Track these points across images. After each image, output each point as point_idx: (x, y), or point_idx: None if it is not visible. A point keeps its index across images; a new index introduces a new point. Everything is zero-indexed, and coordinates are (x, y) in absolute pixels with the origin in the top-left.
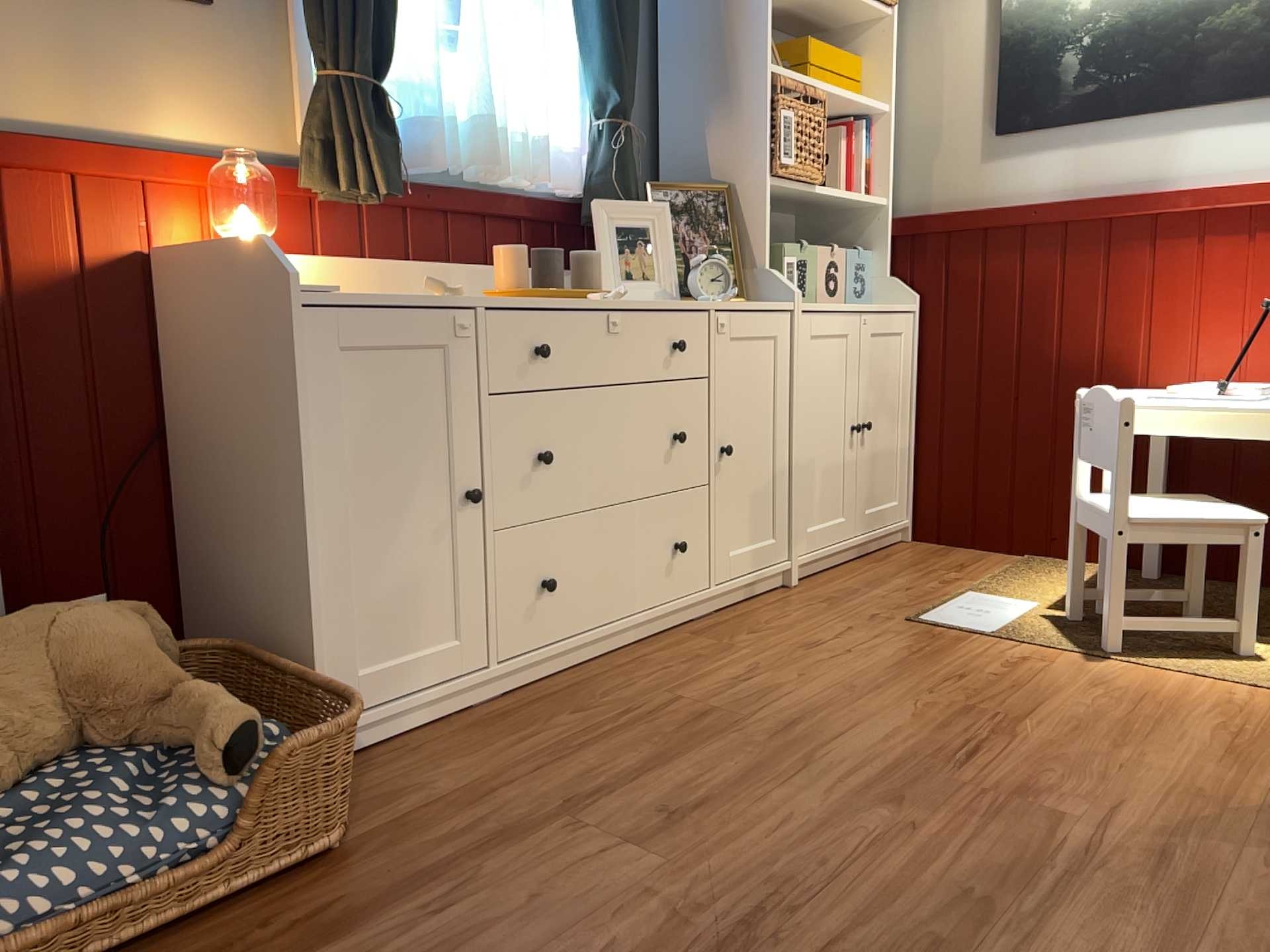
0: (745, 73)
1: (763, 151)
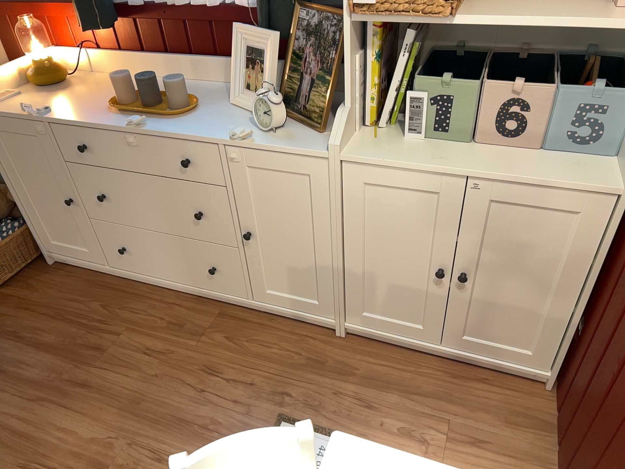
0: None
1: None
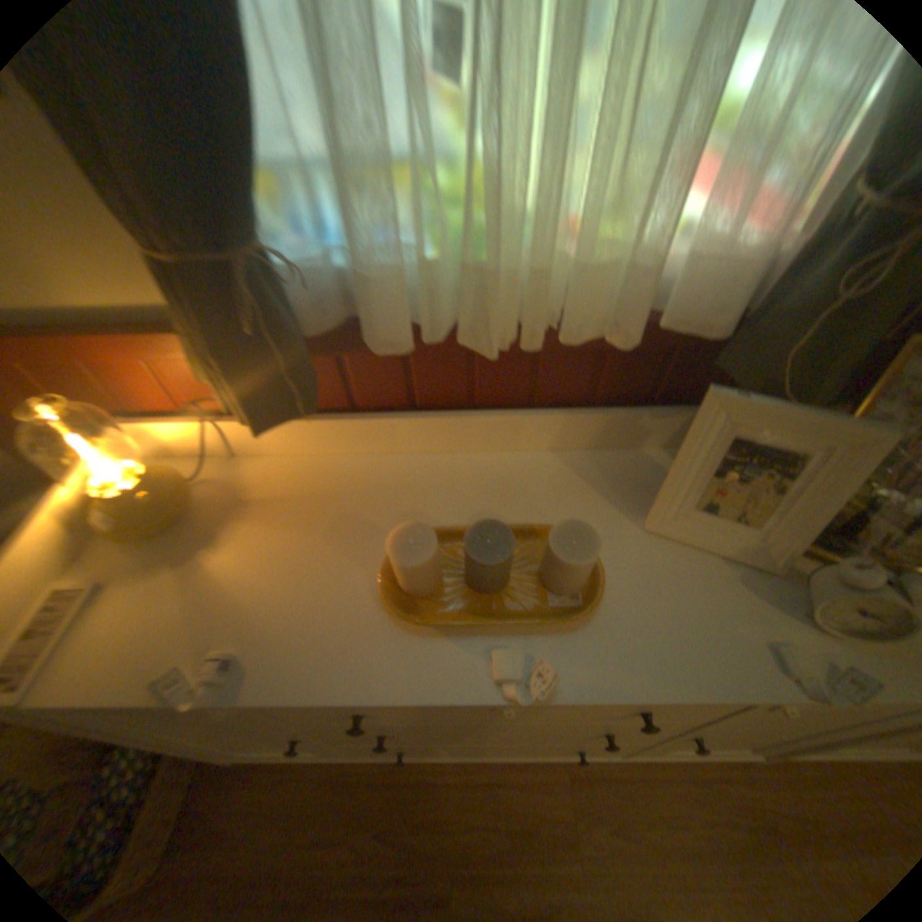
0: None
1: None
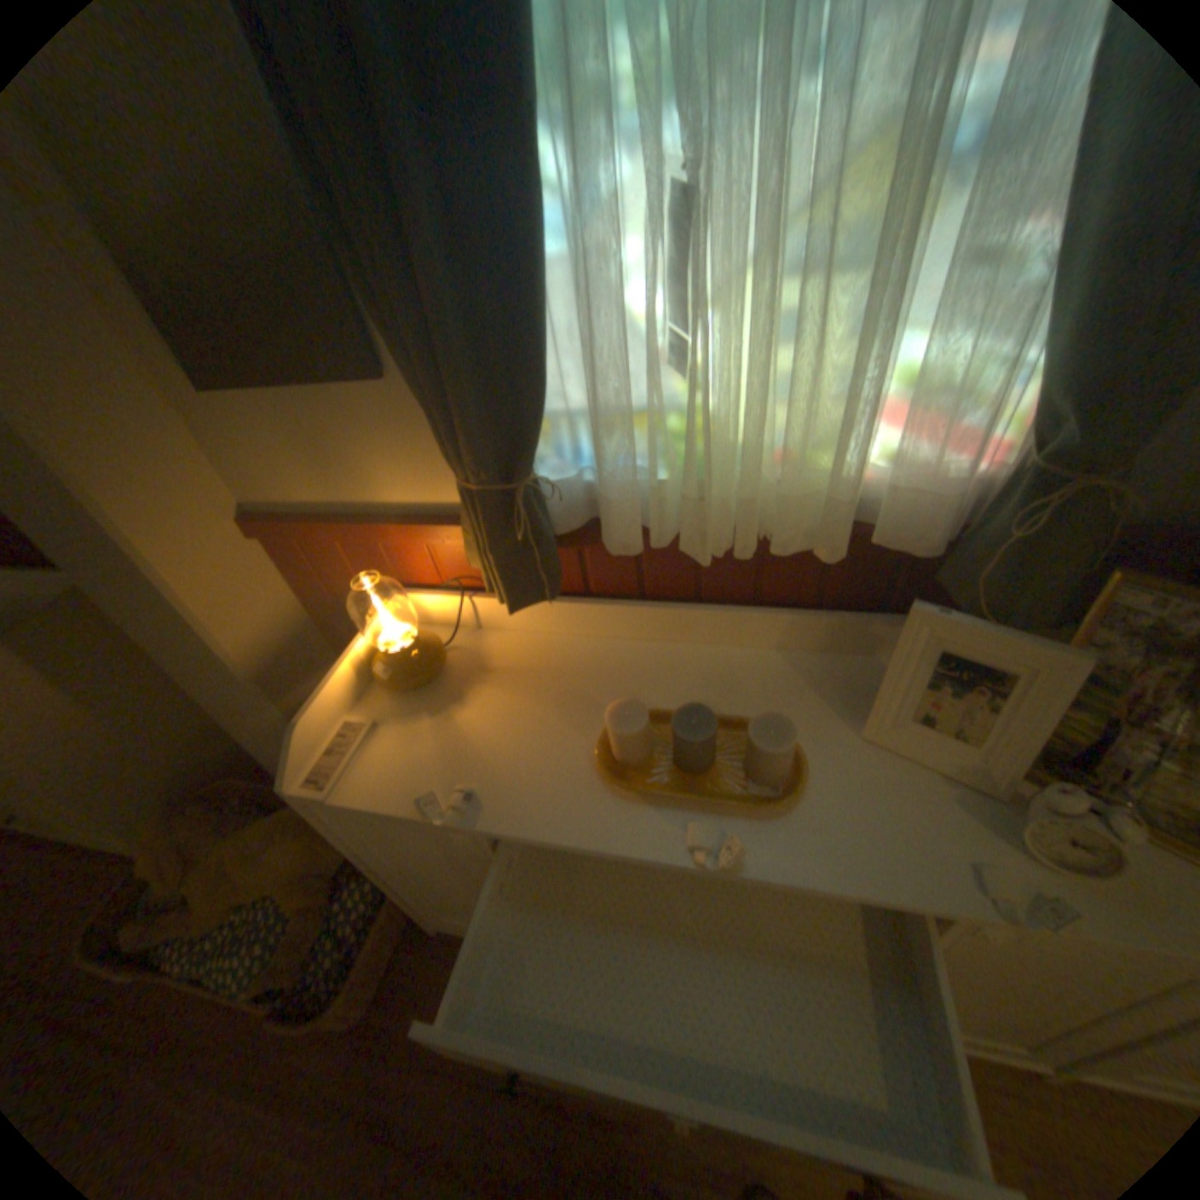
0: None
1: None
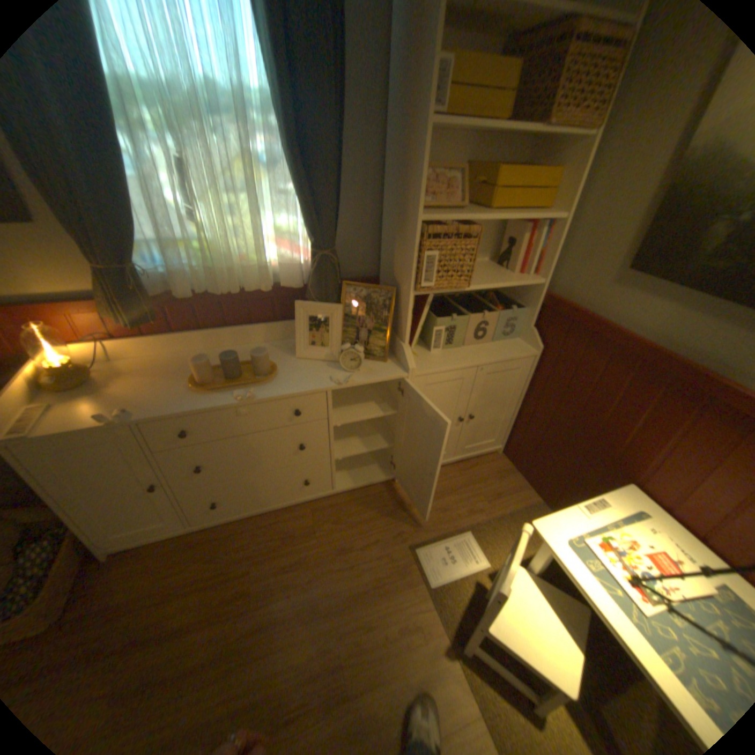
0: (409, 218)
1: (411, 277)
